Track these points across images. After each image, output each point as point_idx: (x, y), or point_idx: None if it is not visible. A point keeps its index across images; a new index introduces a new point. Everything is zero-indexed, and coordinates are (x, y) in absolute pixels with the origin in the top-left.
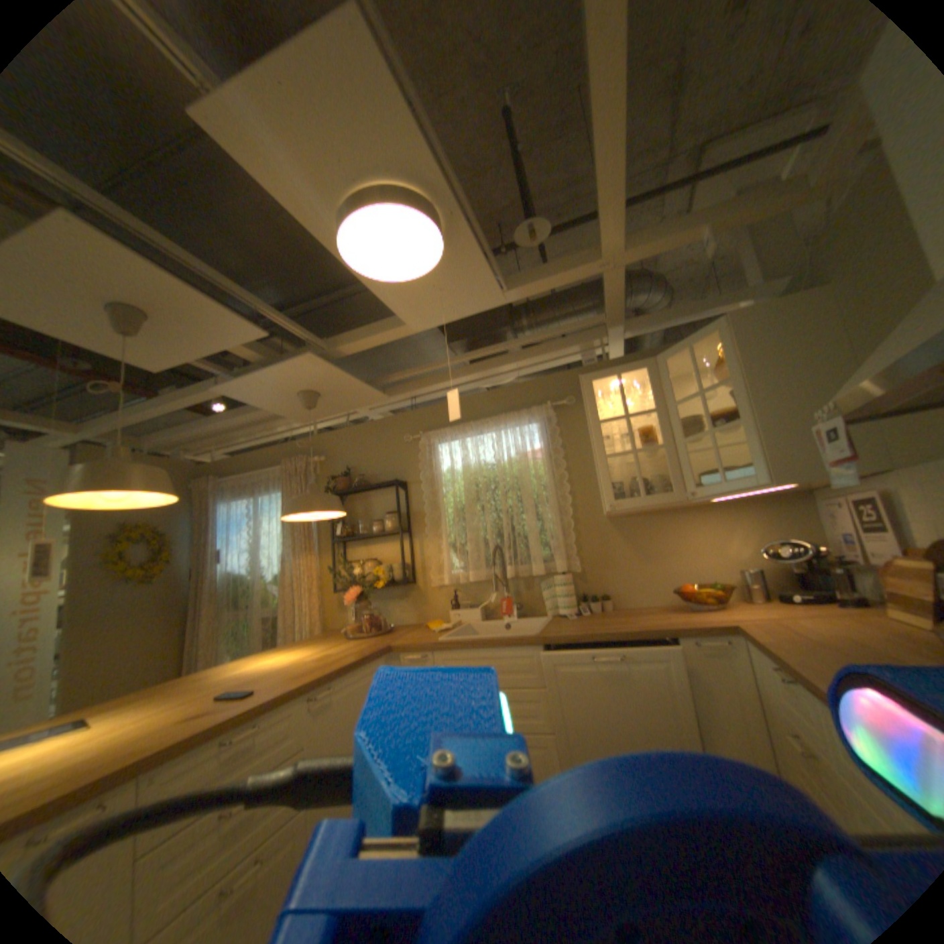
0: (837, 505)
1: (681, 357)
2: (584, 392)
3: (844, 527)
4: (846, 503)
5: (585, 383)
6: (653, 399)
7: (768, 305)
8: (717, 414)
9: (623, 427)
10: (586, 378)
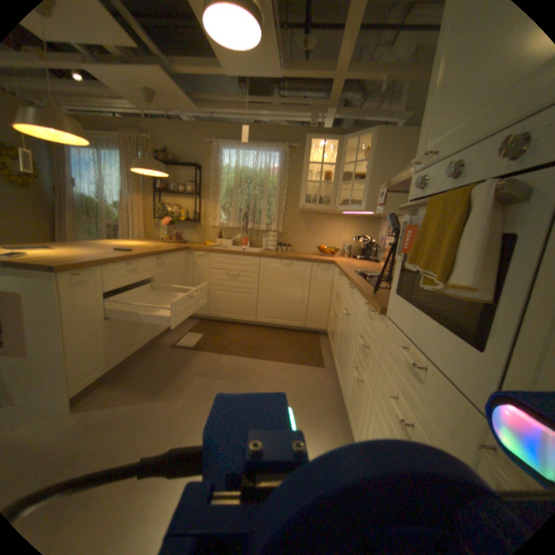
0: (384, 225)
1: (354, 140)
2: (306, 143)
3: (382, 234)
4: (387, 225)
5: (308, 138)
6: (336, 158)
7: (394, 129)
8: (359, 174)
9: (319, 168)
10: (309, 136)
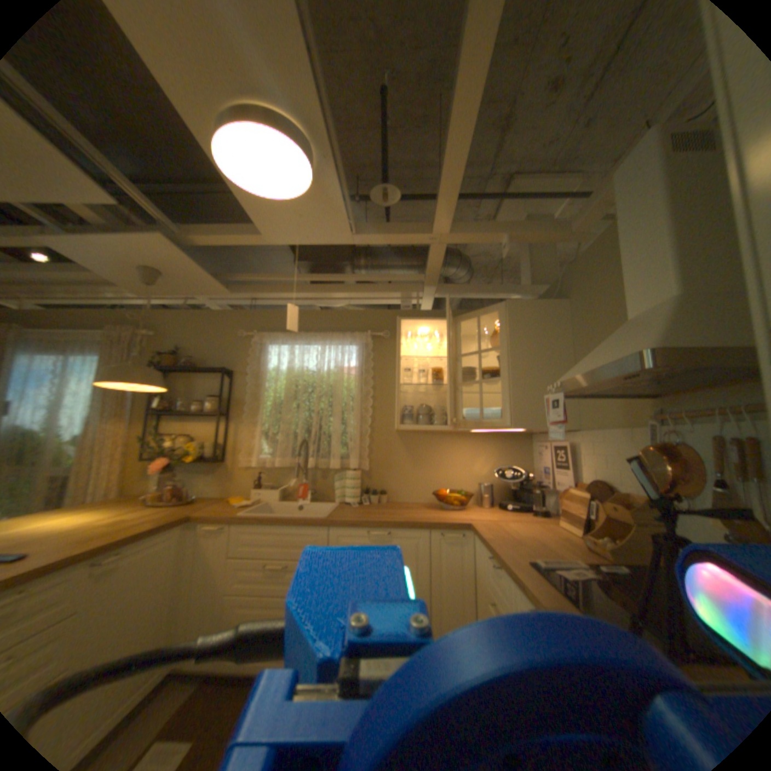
0: (545, 448)
1: (471, 323)
2: (398, 331)
3: (546, 463)
4: (550, 447)
5: (400, 324)
6: (446, 349)
7: (532, 303)
8: (486, 370)
9: (421, 364)
10: (401, 321)
